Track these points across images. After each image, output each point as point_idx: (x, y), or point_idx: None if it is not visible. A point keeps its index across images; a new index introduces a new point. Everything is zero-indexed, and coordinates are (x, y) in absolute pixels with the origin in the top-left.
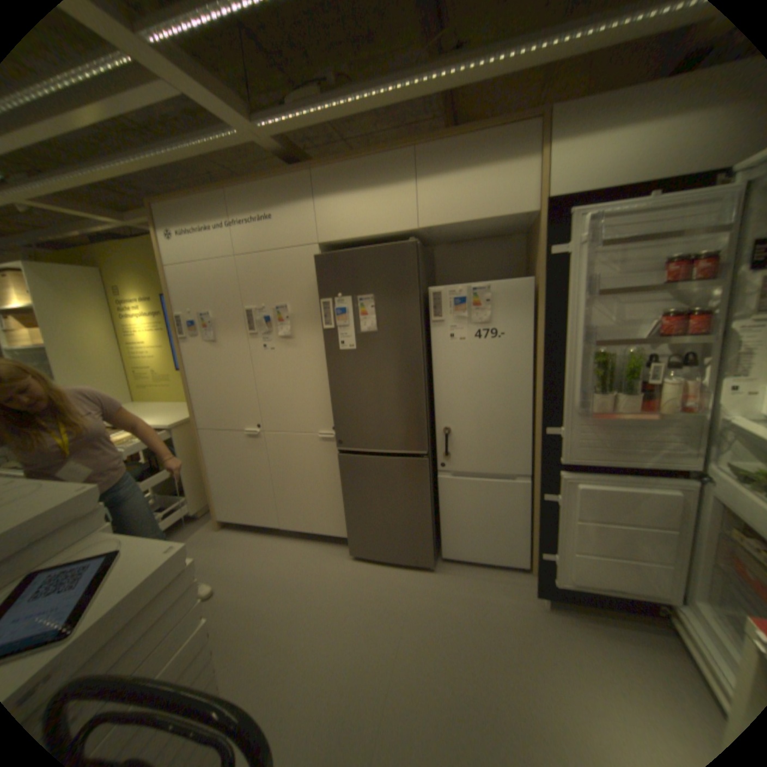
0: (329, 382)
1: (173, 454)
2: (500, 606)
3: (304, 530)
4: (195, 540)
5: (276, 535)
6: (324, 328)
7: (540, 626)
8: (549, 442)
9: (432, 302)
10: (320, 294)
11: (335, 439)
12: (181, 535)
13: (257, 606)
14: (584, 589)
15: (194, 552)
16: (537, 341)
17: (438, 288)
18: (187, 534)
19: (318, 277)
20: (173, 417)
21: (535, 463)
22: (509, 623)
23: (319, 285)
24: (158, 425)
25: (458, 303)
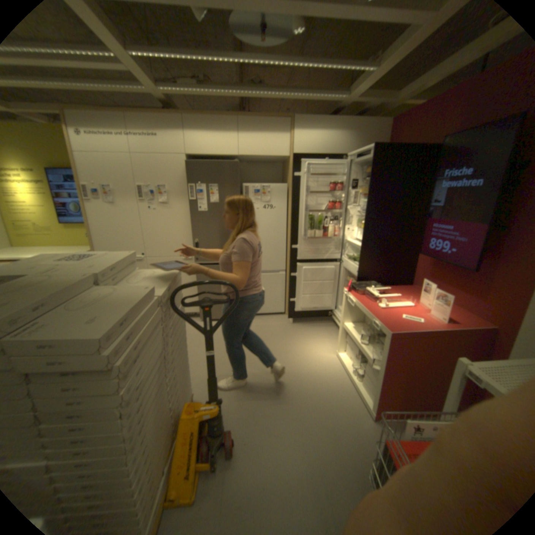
0: (190, 228)
1: None
2: (274, 325)
3: None
4: None
5: None
6: (188, 199)
7: (289, 328)
8: (293, 251)
9: (245, 190)
10: (186, 181)
11: (193, 259)
12: None
13: None
14: (305, 309)
15: None
16: (288, 212)
17: (248, 184)
18: None
19: (185, 172)
20: None
21: (287, 264)
22: (277, 329)
23: (186, 176)
24: None
25: (257, 192)
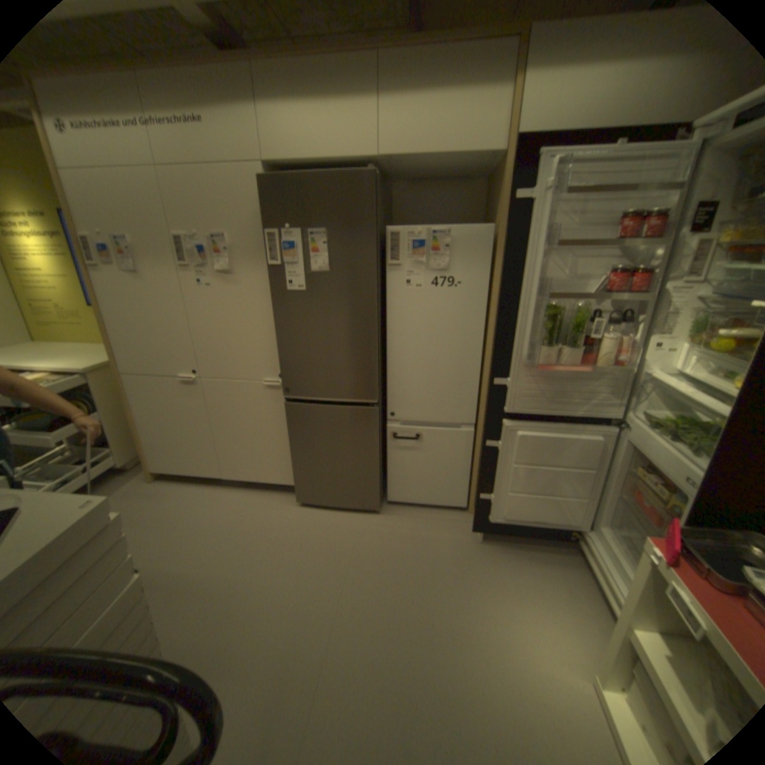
0: (276, 326)
1: (92, 402)
2: (439, 540)
3: (249, 479)
4: (125, 493)
5: (218, 486)
6: (269, 265)
7: (473, 554)
8: (495, 392)
9: (389, 243)
10: (264, 224)
11: (282, 387)
12: (108, 488)
13: (199, 555)
14: (513, 522)
15: (124, 506)
16: (492, 293)
17: (397, 228)
18: (115, 487)
19: (262, 203)
20: (89, 361)
21: (479, 412)
22: (446, 554)
23: (263, 214)
24: (69, 369)
25: (417, 246)
